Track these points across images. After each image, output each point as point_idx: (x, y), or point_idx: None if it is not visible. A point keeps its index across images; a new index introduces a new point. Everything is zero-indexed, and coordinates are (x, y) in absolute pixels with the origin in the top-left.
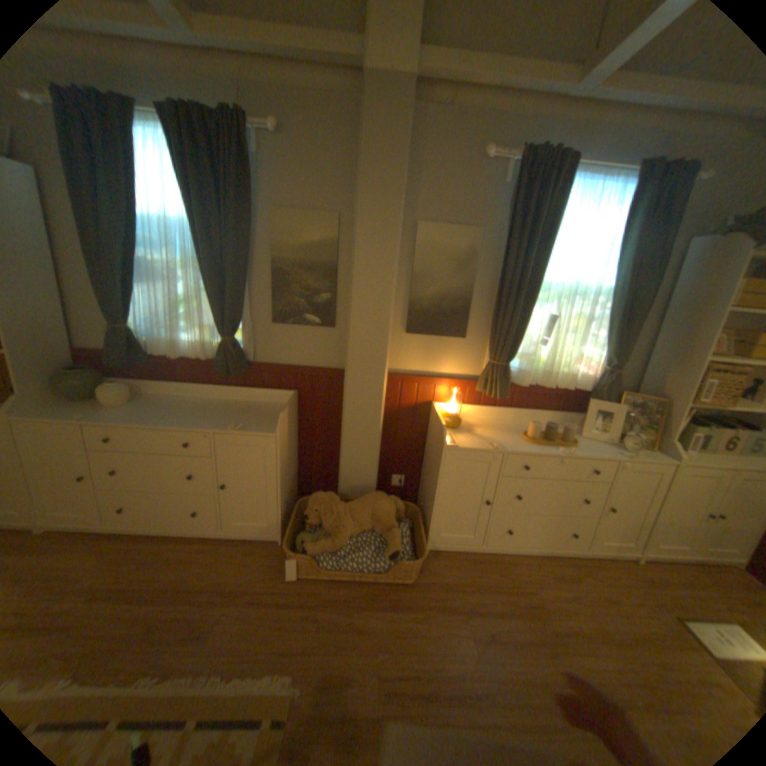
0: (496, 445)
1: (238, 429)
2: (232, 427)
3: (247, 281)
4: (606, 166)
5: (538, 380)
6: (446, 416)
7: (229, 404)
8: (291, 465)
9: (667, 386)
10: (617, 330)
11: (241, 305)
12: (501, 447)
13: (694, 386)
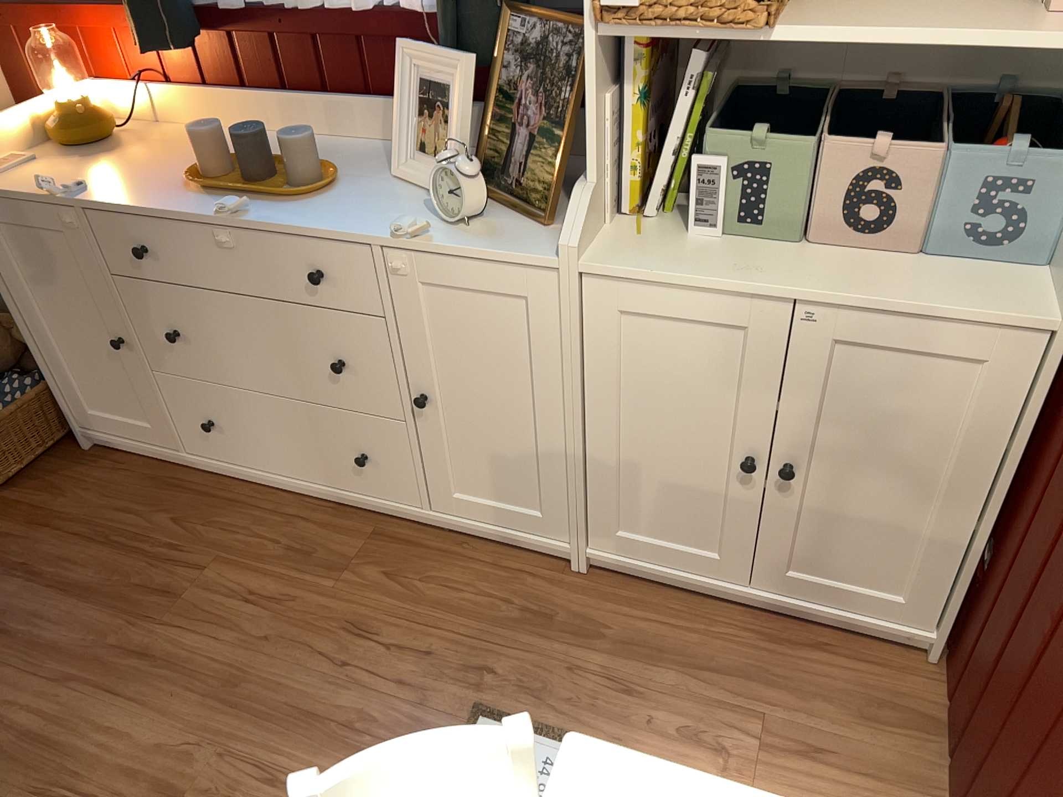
0: (73, 183)
1: None
2: None
3: None
4: None
5: None
6: (55, 112)
7: None
8: None
9: None
10: None
11: None
12: (72, 189)
13: None
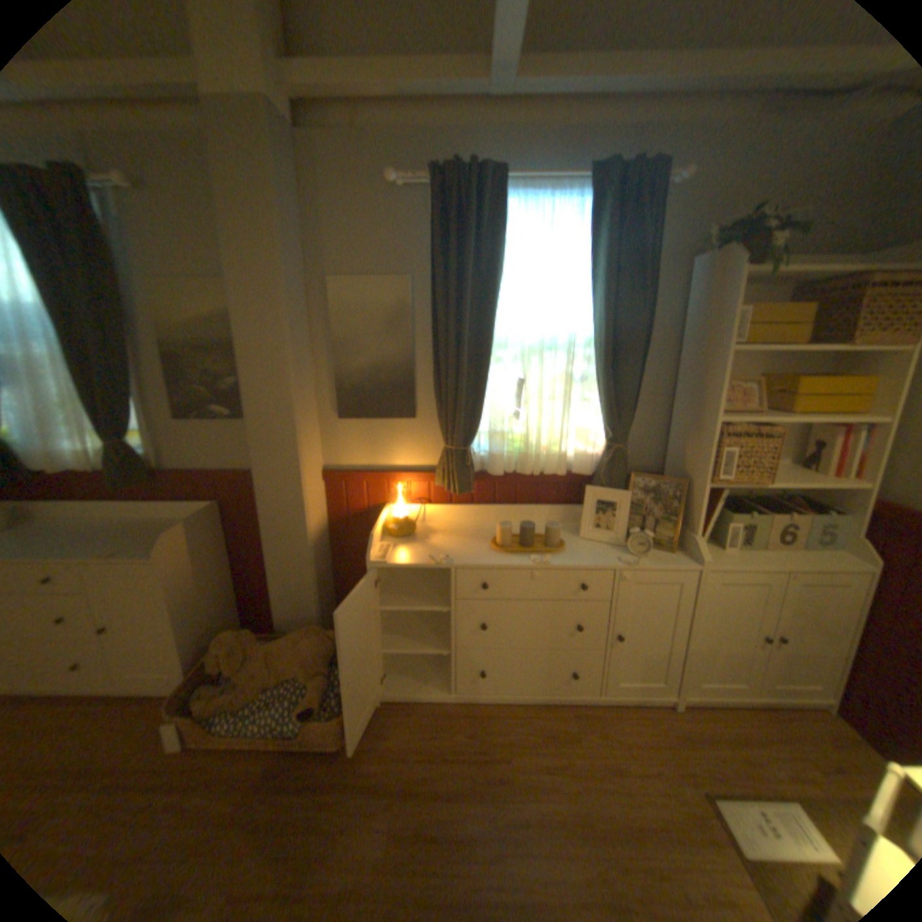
0: (442, 557)
1: (105, 557)
2: (101, 555)
3: (129, 371)
4: (547, 177)
5: (517, 466)
6: (393, 522)
7: (131, 524)
8: (213, 596)
9: (687, 460)
10: (603, 390)
11: (122, 401)
12: (447, 560)
13: (710, 458)
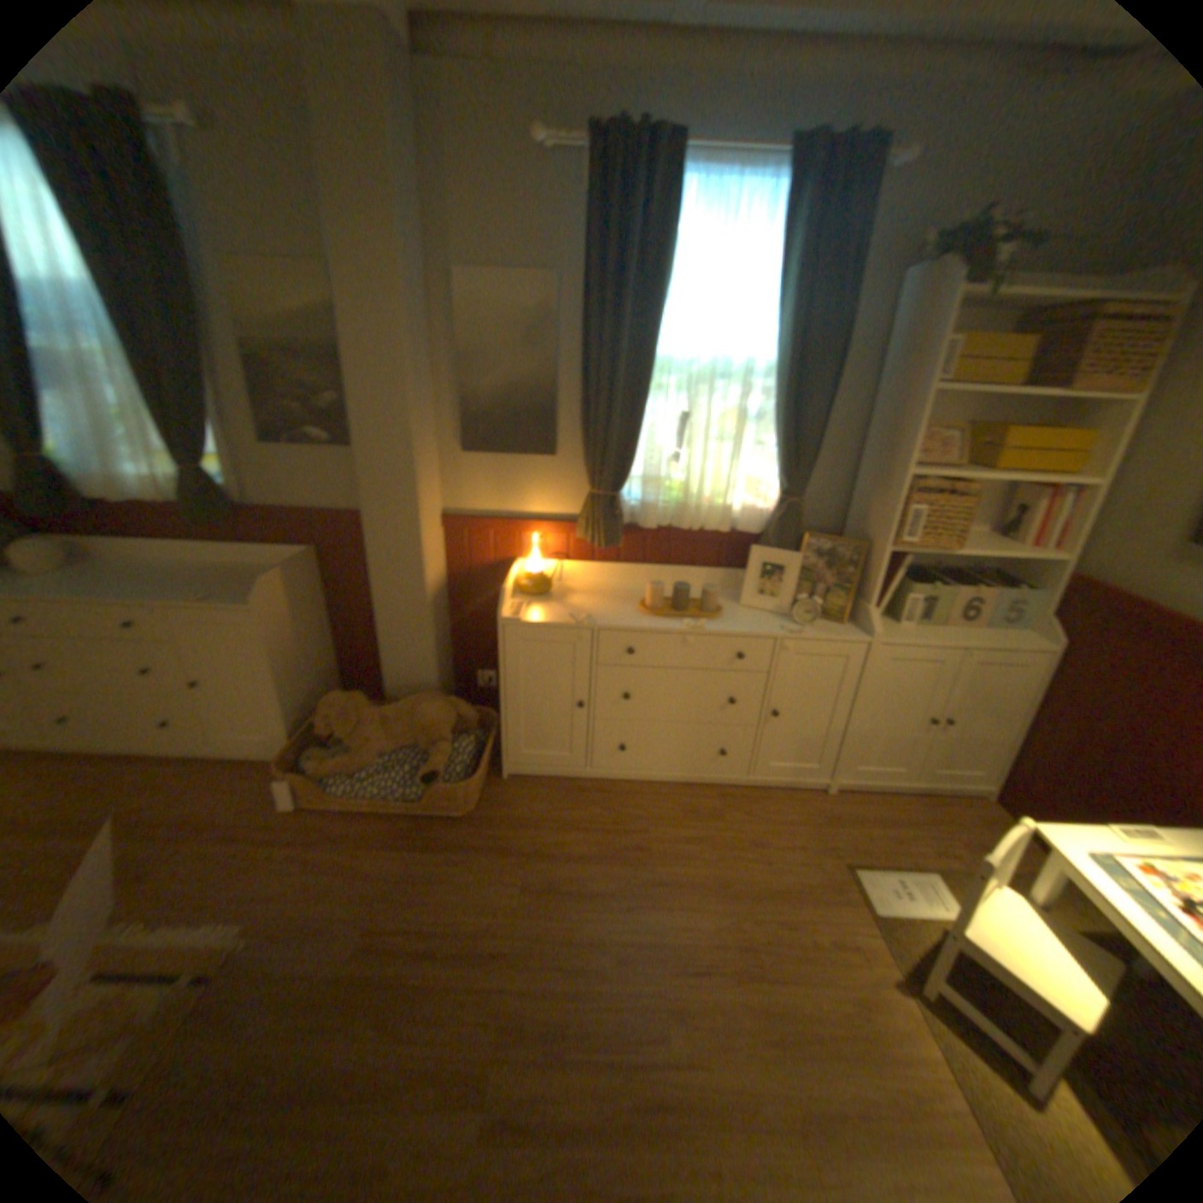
0: (583, 618)
1: (194, 601)
2: (187, 600)
3: (202, 379)
4: (735, 150)
5: (673, 520)
6: (525, 579)
7: (212, 570)
8: (313, 658)
9: (869, 521)
10: (781, 432)
11: (197, 416)
12: (588, 620)
13: (894, 517)
